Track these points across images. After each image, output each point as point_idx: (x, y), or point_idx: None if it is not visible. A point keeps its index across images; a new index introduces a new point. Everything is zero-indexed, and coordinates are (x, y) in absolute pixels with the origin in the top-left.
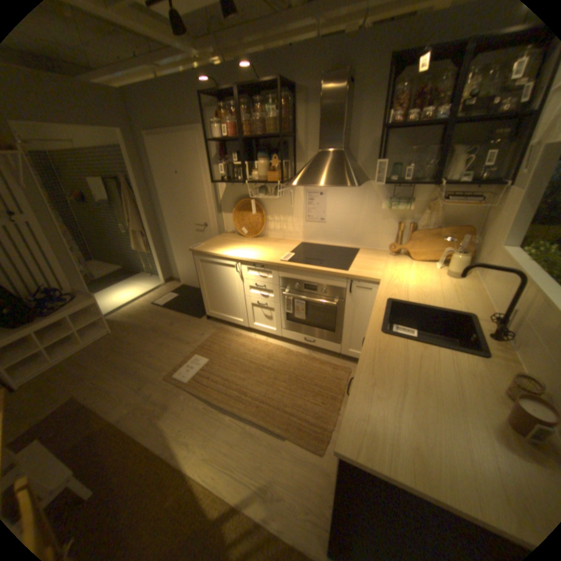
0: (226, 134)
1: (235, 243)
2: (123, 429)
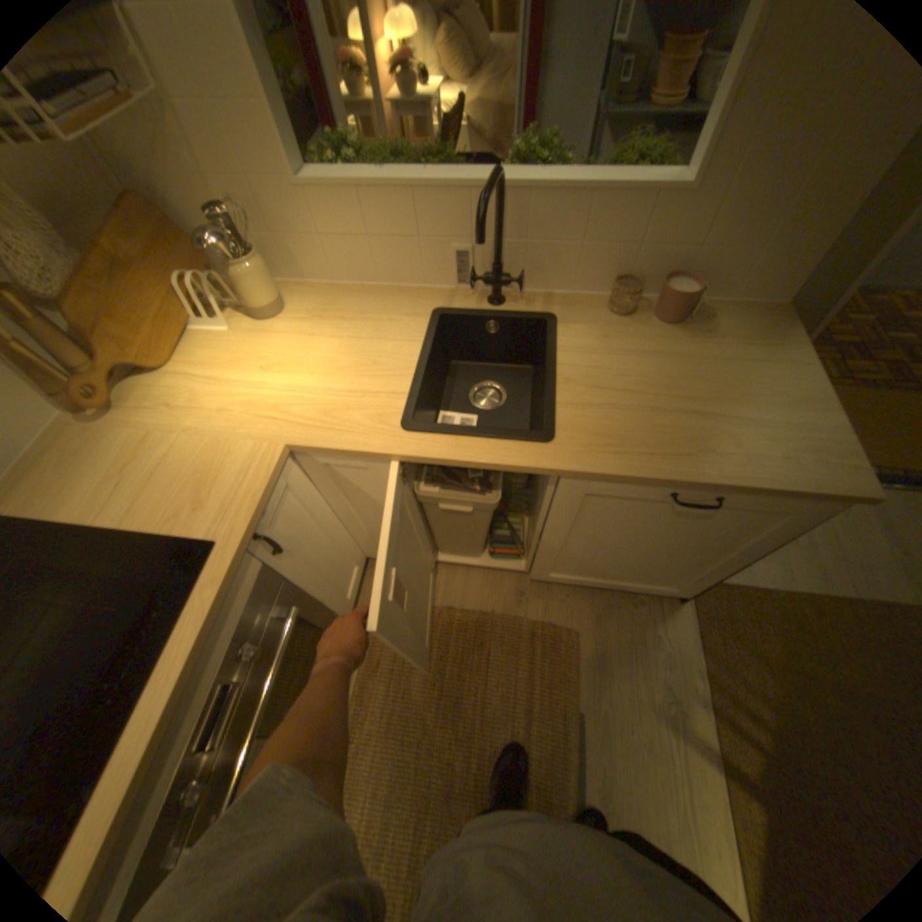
0: None
1: None
2: None
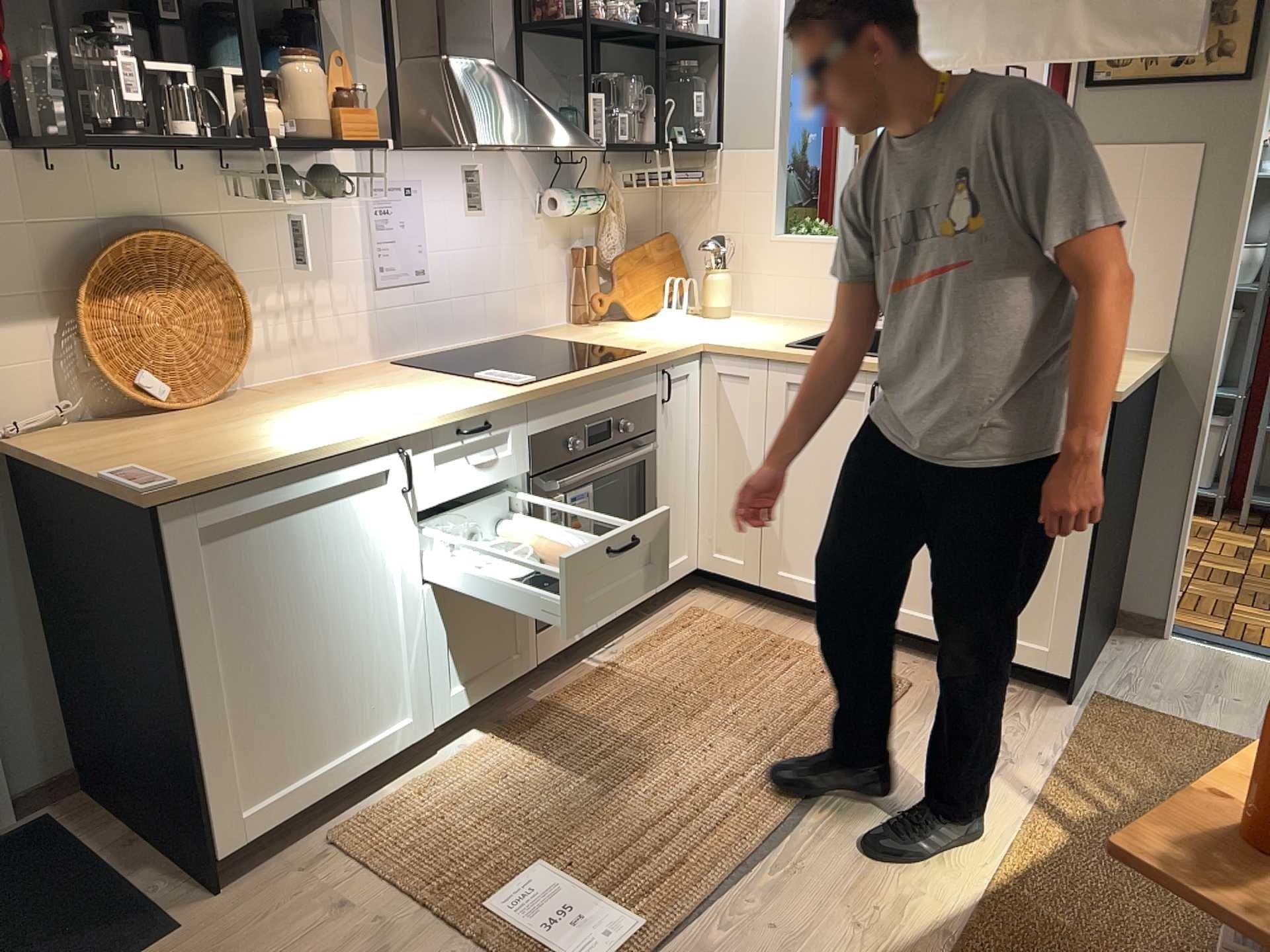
0: None
1: (229, 425)
2: None
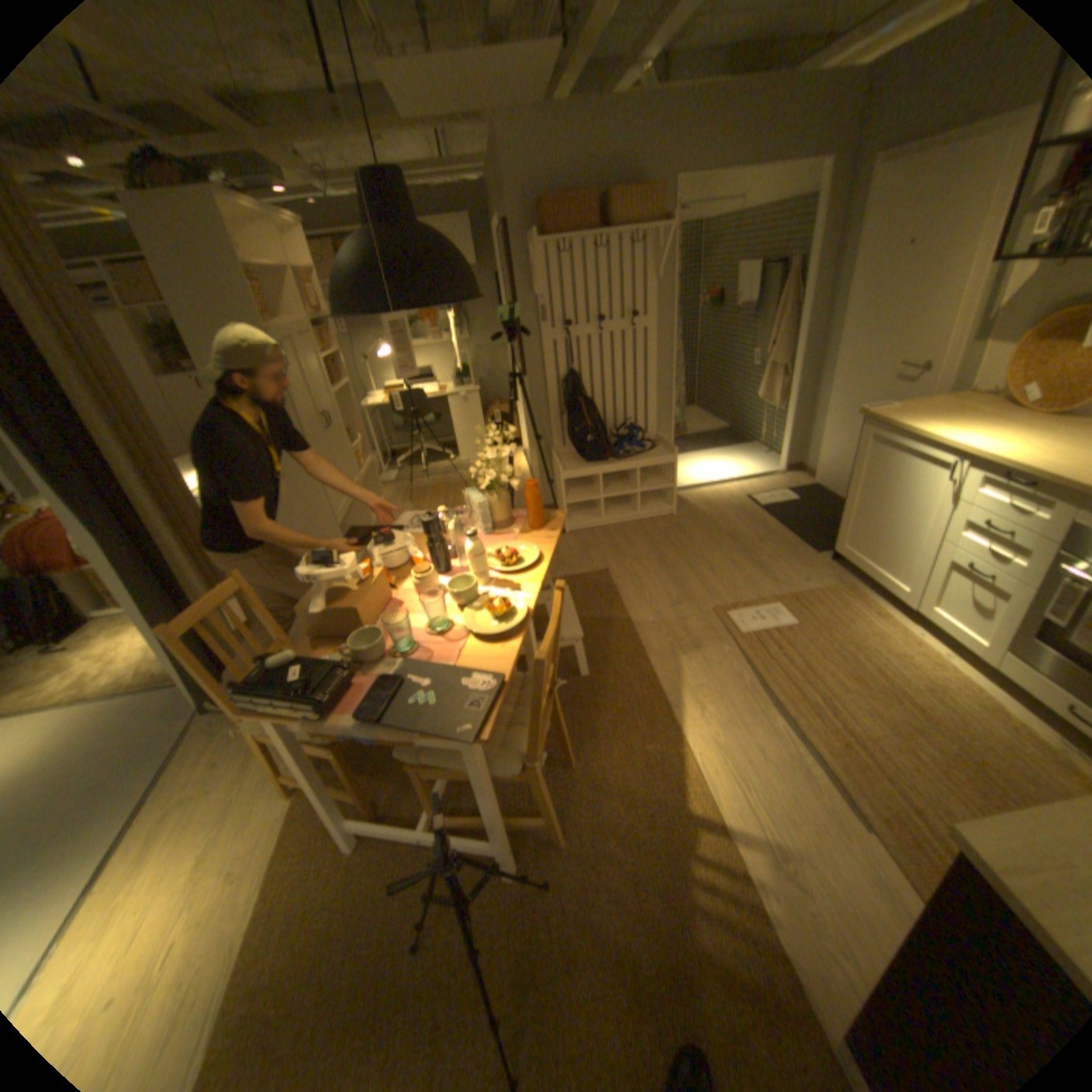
0: None
1: (984, 416)
2: (640, 636)
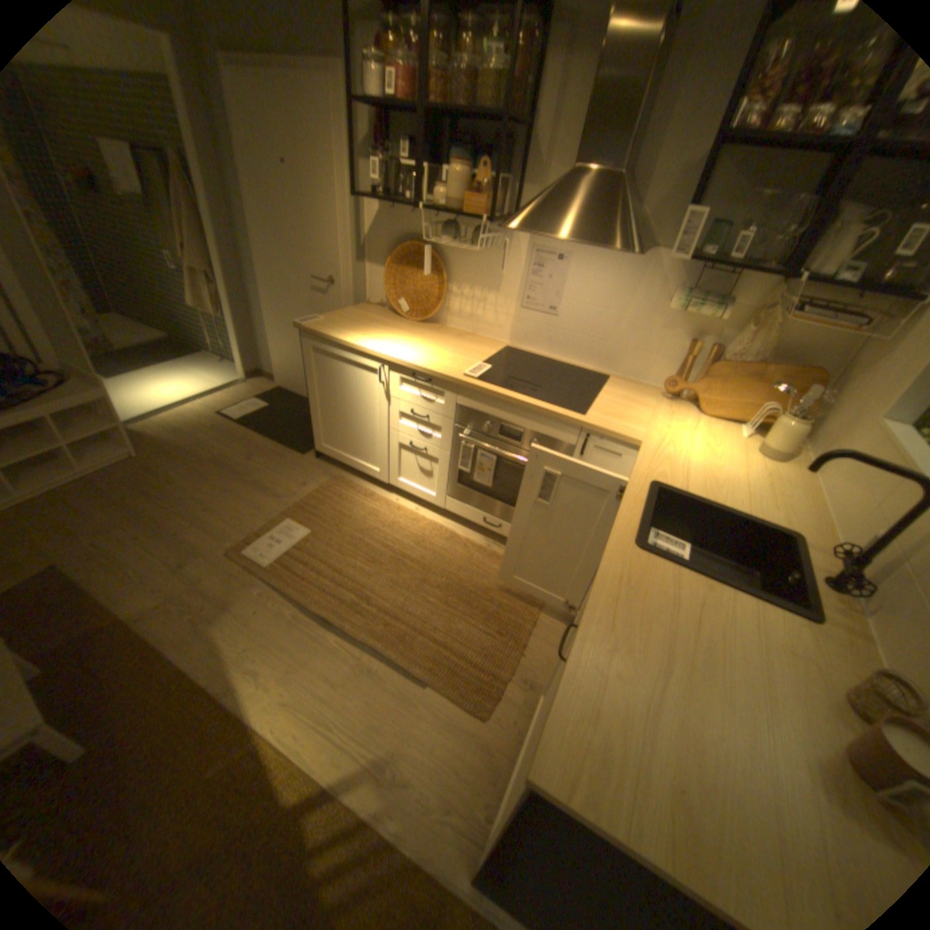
0: (394, 94)
1: (383, 327)
2: (144, 635)
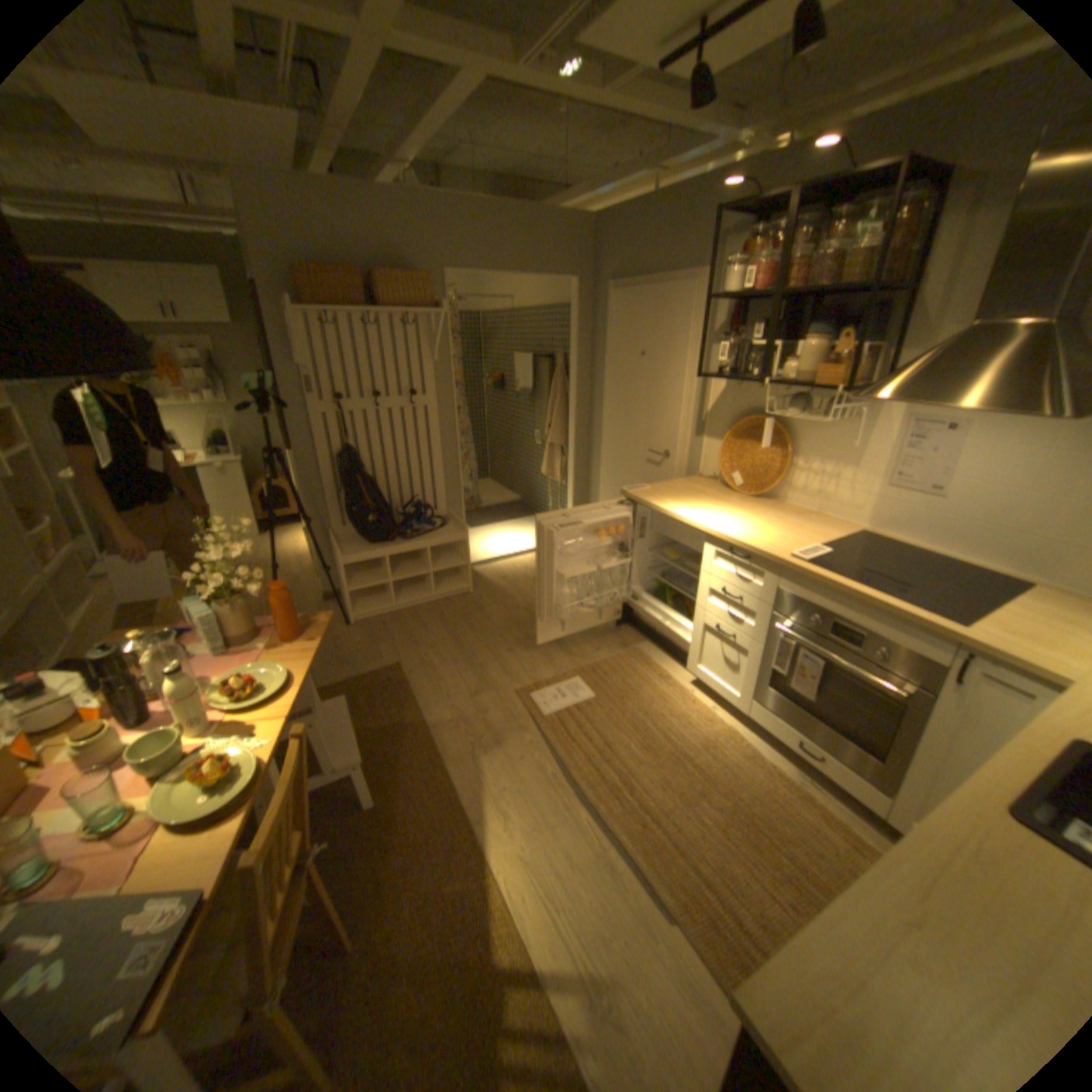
0: (755, 285)
1: (709, 498)
2: (437, 741)
